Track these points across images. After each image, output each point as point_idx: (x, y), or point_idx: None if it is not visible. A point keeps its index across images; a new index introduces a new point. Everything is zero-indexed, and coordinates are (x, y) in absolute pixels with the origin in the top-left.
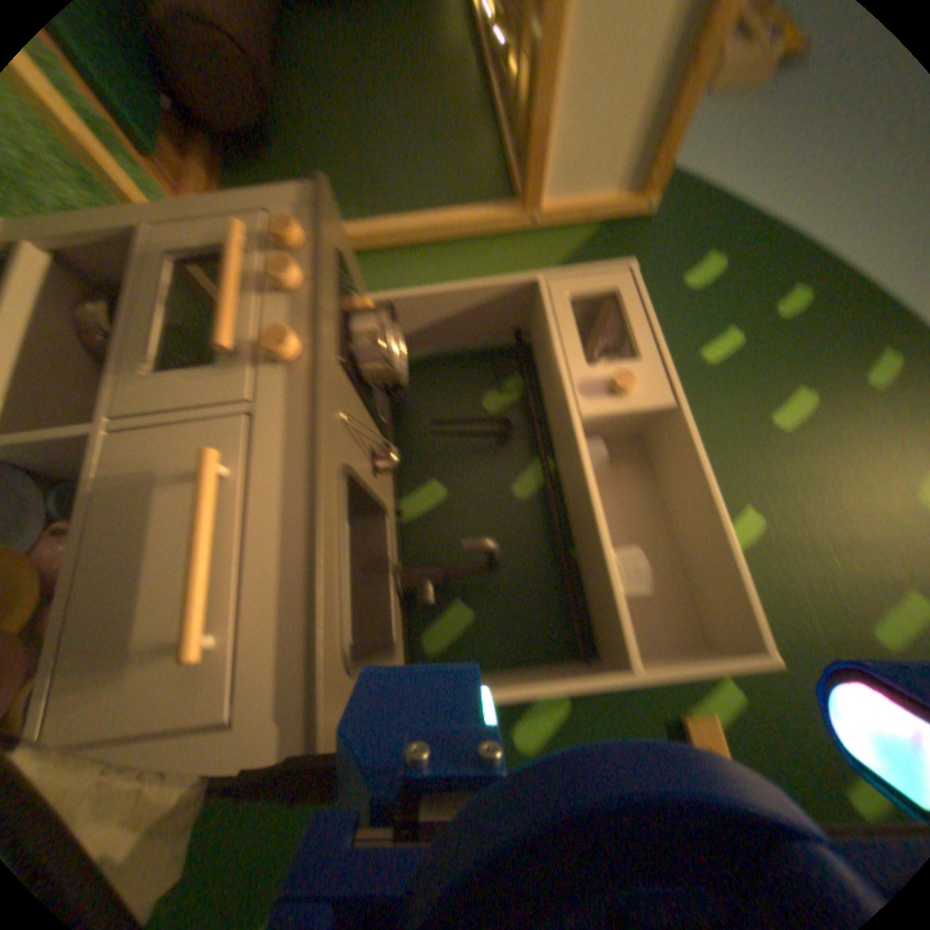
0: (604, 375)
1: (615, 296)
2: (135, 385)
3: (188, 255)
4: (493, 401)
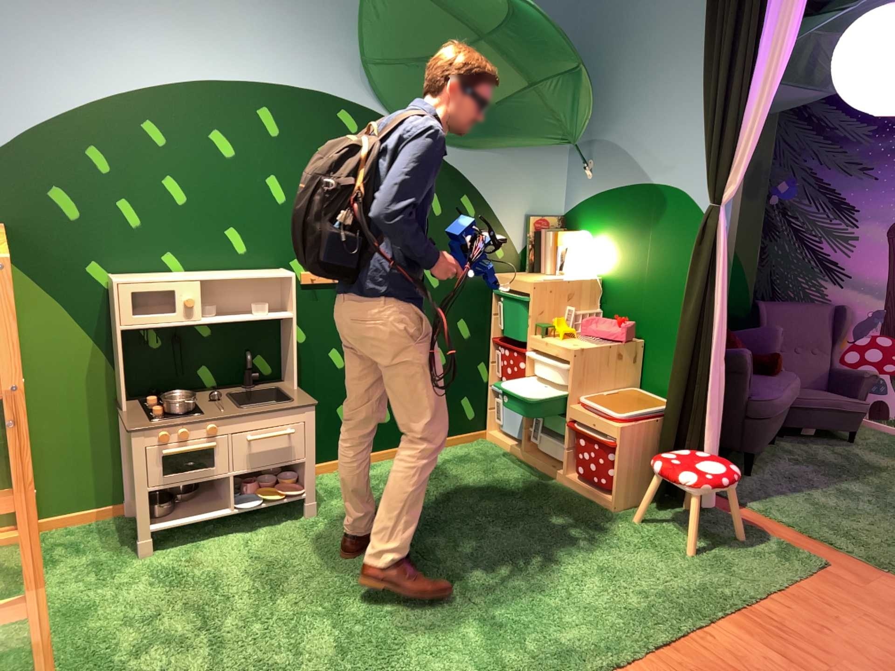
0: (185, 308)
1: (139, 295)
2: (218, 471)
3: (166, 471)
4: (158, 343)
